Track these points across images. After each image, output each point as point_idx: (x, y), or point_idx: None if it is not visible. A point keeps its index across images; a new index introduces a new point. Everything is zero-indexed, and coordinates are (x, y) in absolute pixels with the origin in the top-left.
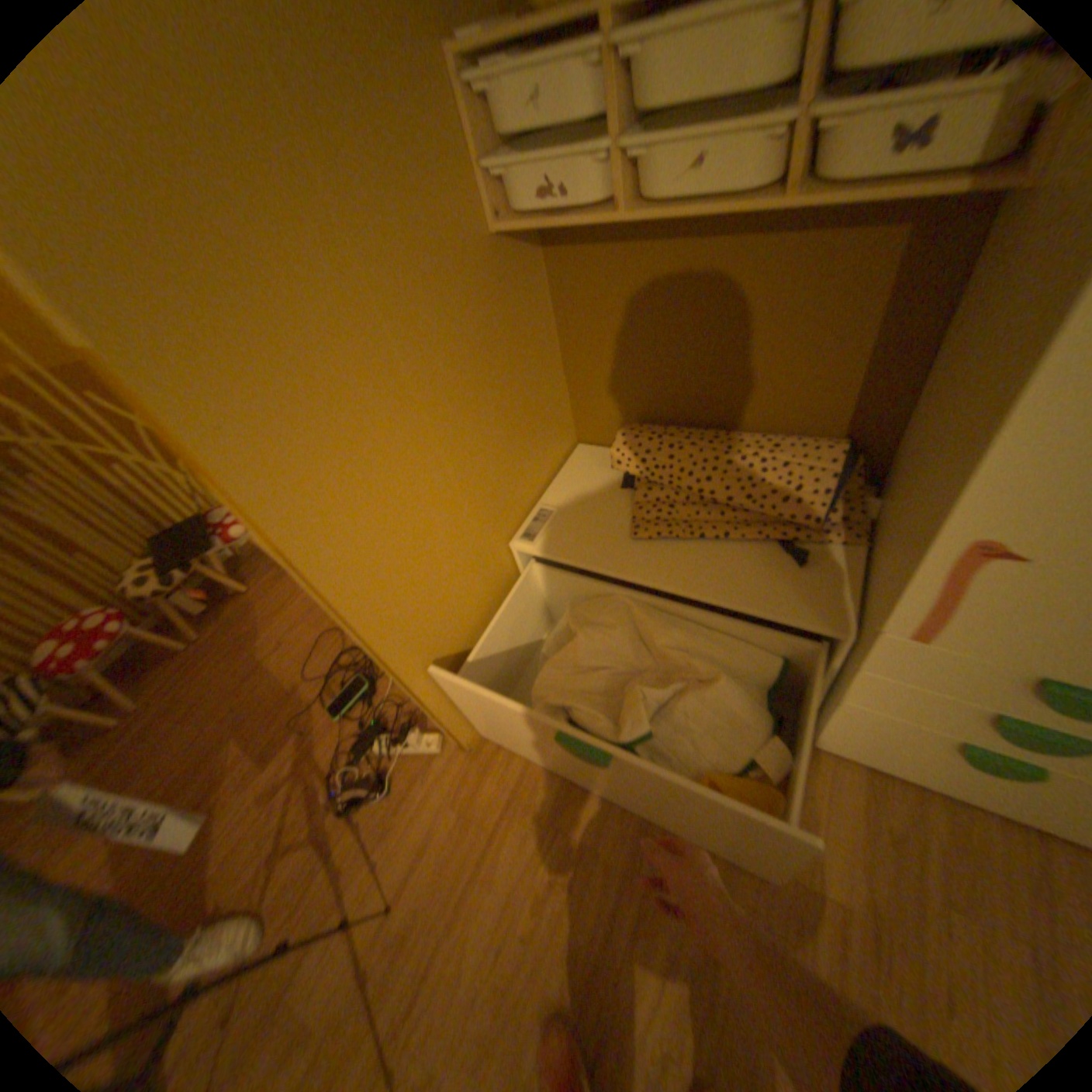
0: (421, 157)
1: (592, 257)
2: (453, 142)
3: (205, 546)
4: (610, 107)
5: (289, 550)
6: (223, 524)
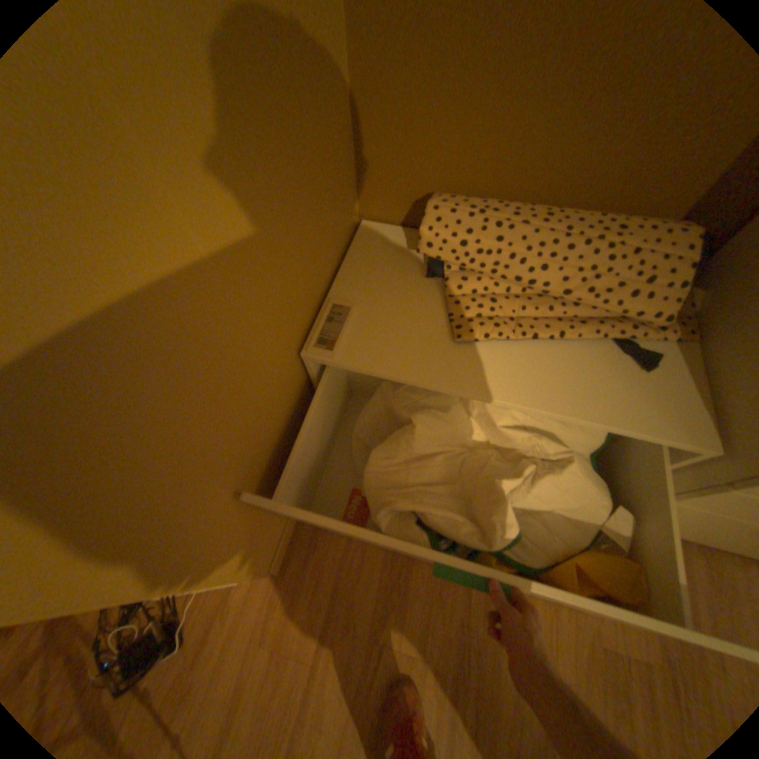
0: None
1: None
2: None
3: None
4: None
5: None
6: None
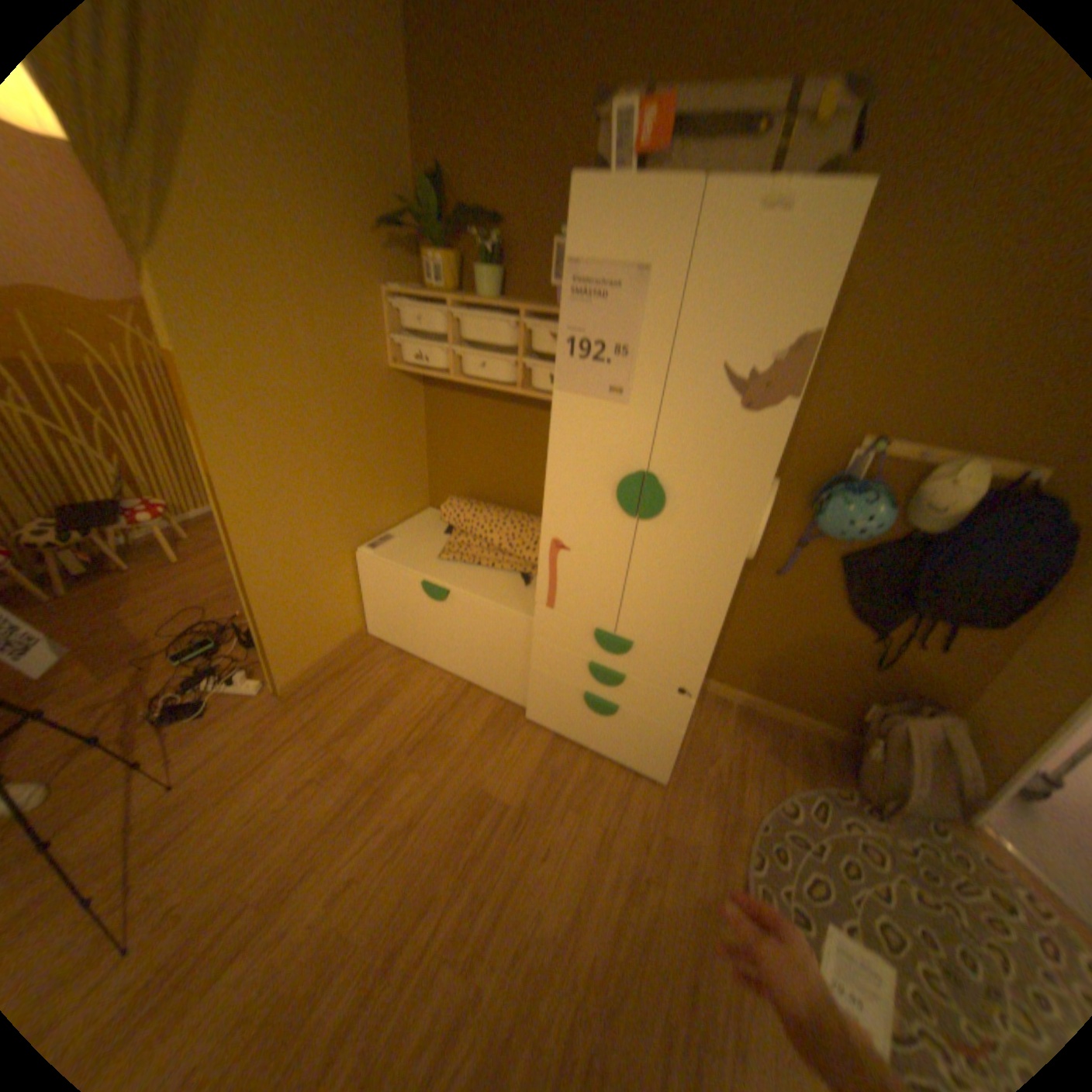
0: (358, 327)
1: (449, 398)
2: (378, 325)
3: (110, 524)
4: (450, 335)
5: (215, 480)
6: (134, 511)
